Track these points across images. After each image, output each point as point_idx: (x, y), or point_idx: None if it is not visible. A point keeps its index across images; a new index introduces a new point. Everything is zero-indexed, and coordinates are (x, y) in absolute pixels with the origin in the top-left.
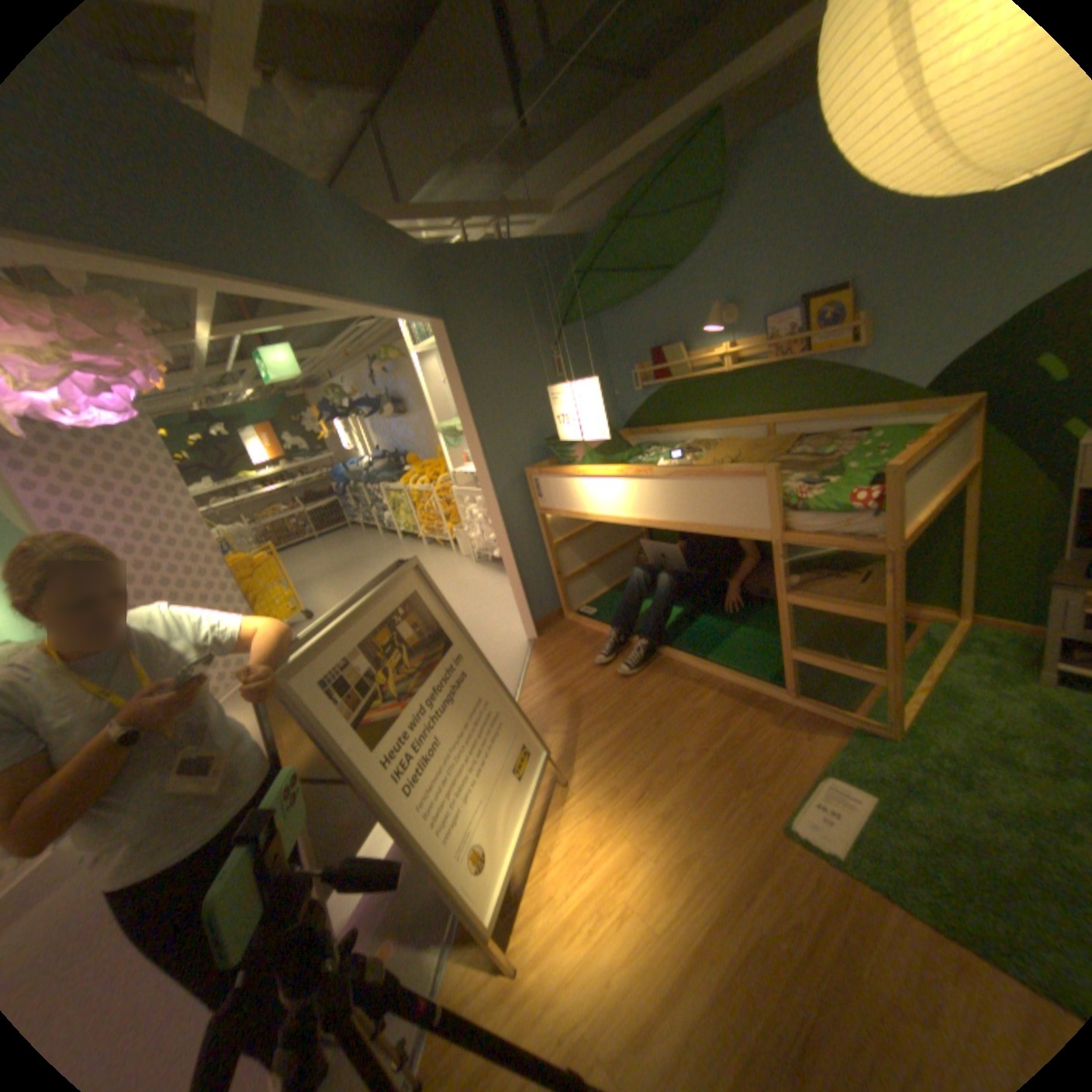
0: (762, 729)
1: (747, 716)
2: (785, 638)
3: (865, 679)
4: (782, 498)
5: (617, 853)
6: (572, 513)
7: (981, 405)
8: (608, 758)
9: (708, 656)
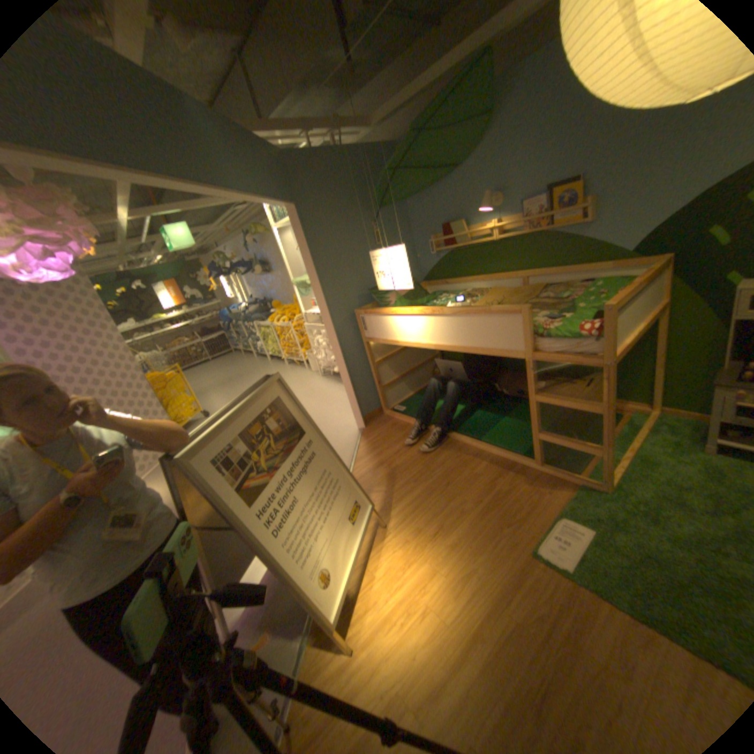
0: (518, 487)
1: (508, 478)
2: (534, 425)
3: (588, 452)
4: (533, 329)
5: (420, 571)
6: (388, 341)
7: (670, 262)
8: (414, 508)
9: (482, 438)
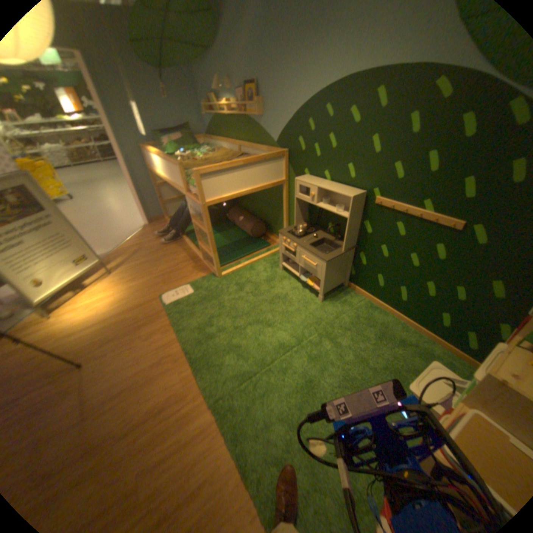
0: (188, 268)
1: (187, 263)
2: (198, 236)
3: (210, 254)
4: (186, 177)
5: (108, 294)
6: (155, 170)
7: (285, 155)
8: (132, 268)
9: (196, 242)
